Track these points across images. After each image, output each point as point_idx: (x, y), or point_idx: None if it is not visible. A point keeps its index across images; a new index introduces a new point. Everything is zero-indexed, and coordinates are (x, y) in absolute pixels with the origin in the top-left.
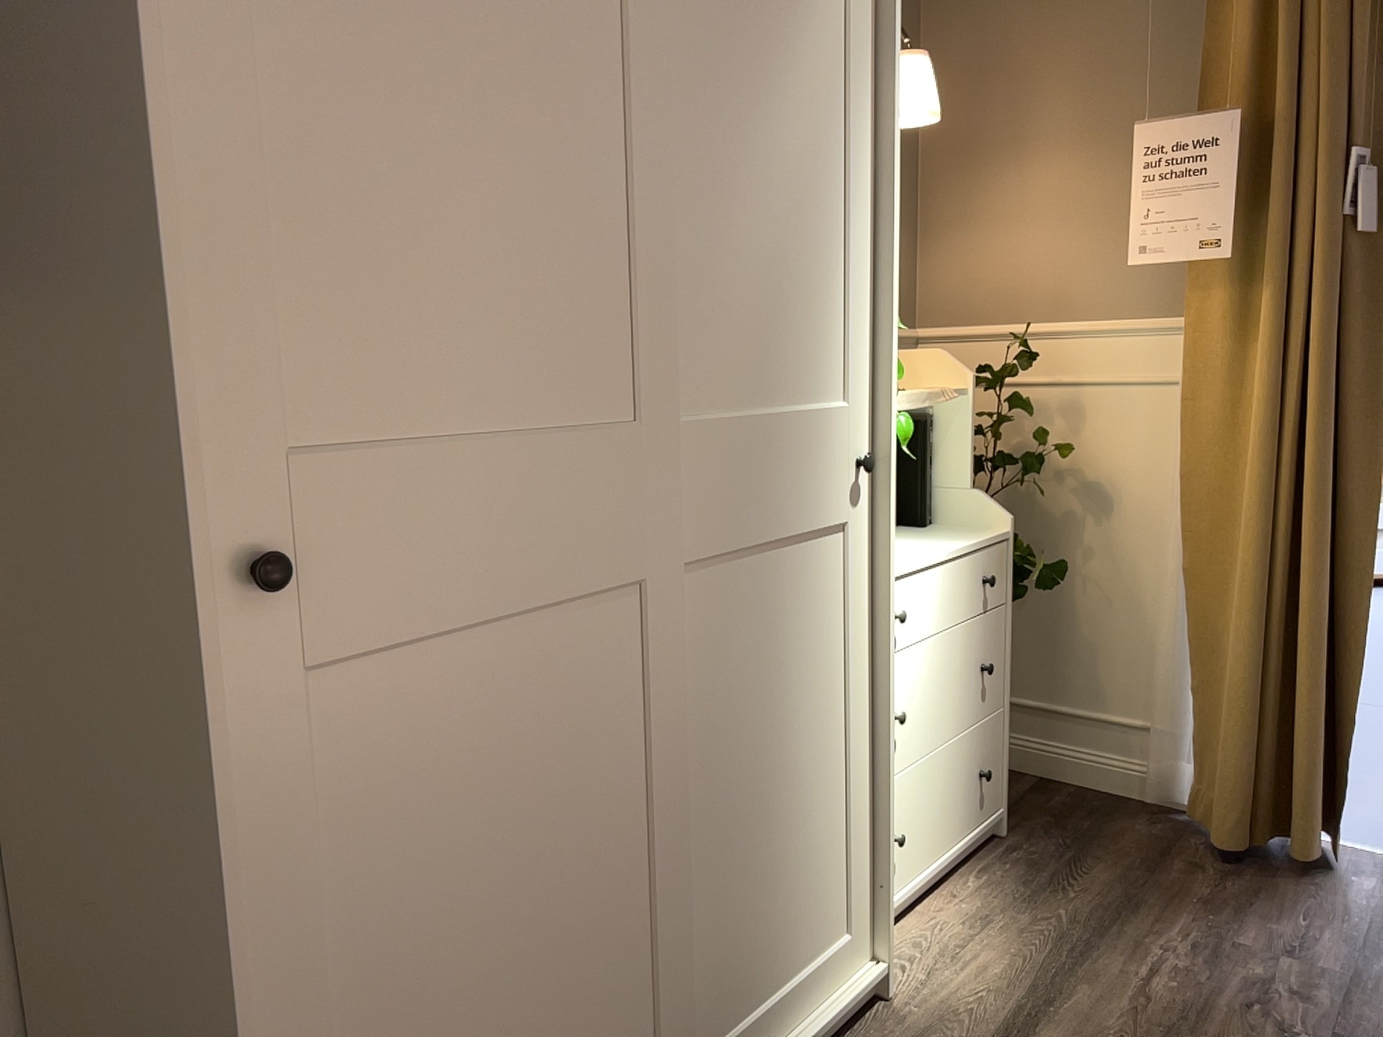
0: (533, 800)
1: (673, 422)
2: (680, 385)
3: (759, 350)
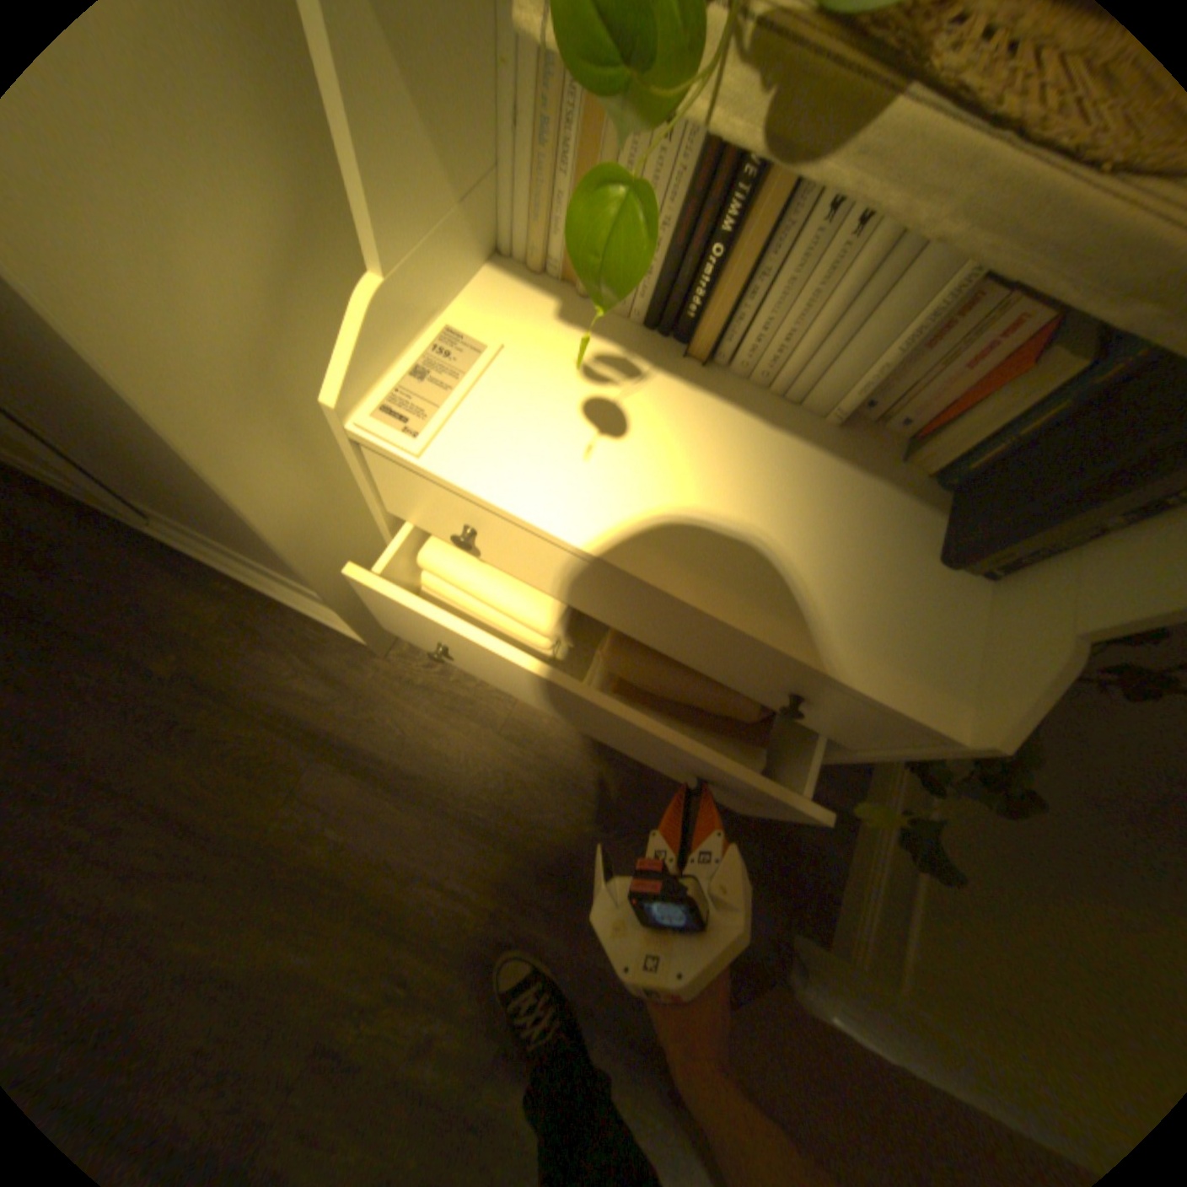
0: None
1: None
2: None
3: None
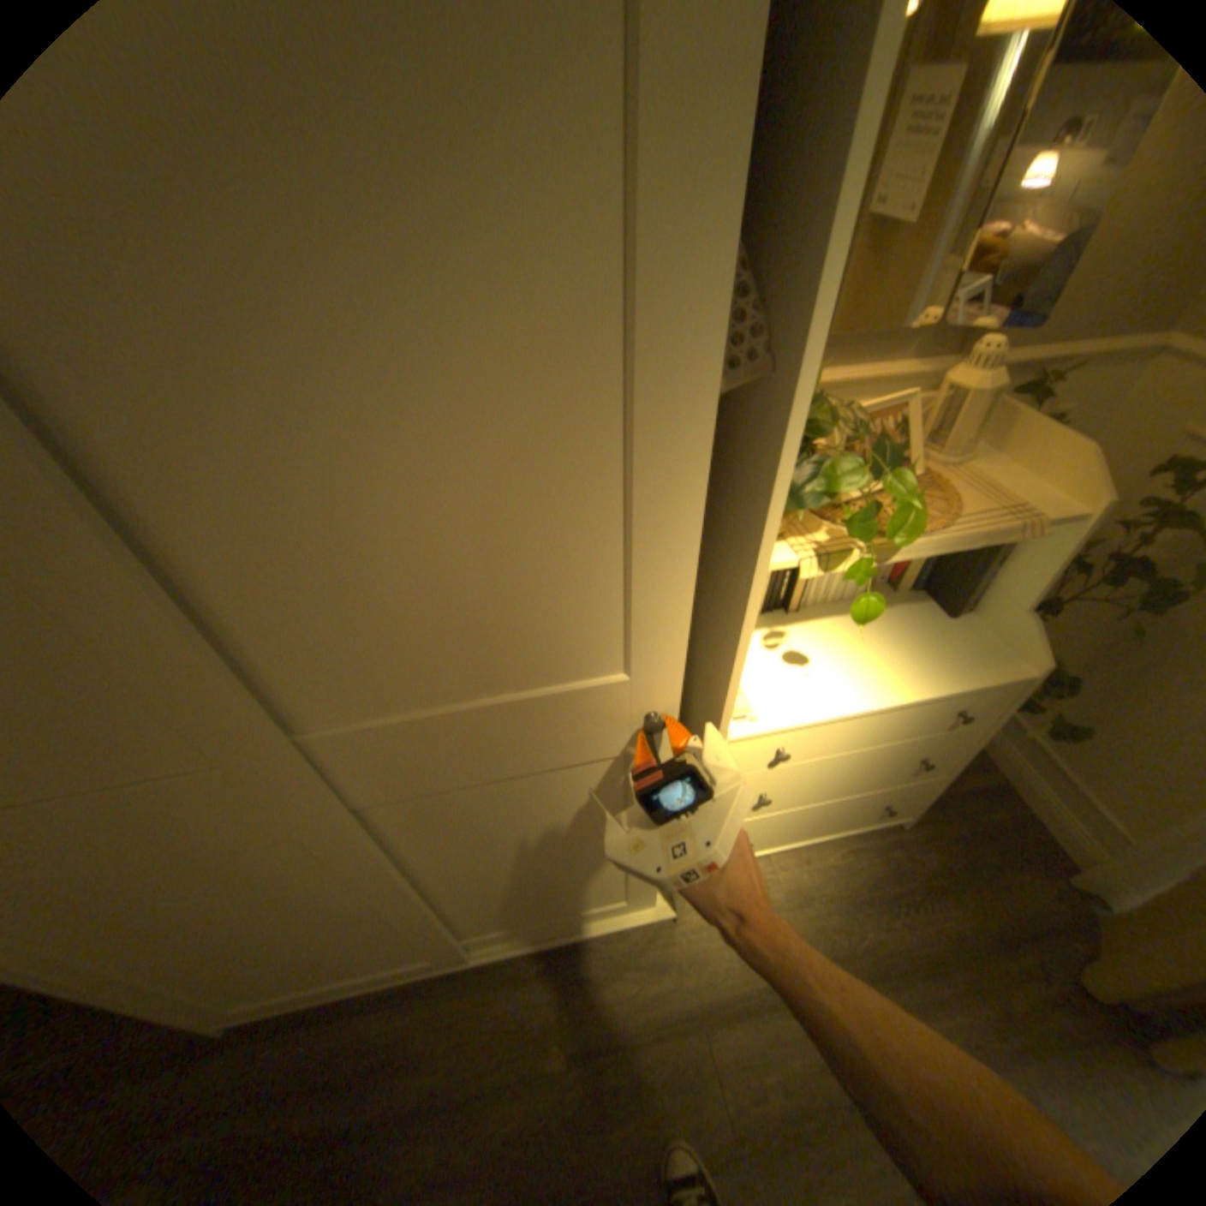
0: (213, 928)
1: (256, 764)
2: (280, 716)
3: (457, 649)
